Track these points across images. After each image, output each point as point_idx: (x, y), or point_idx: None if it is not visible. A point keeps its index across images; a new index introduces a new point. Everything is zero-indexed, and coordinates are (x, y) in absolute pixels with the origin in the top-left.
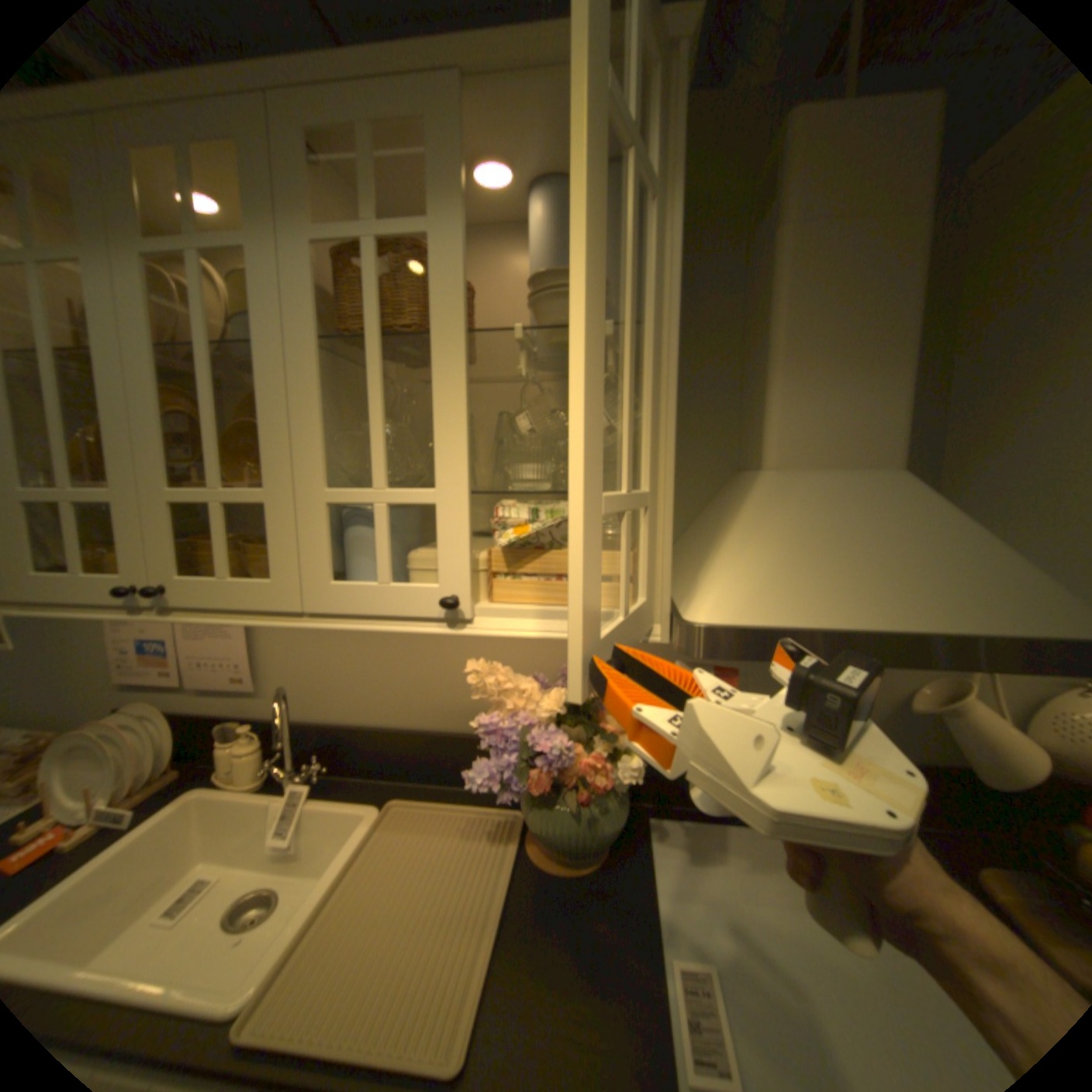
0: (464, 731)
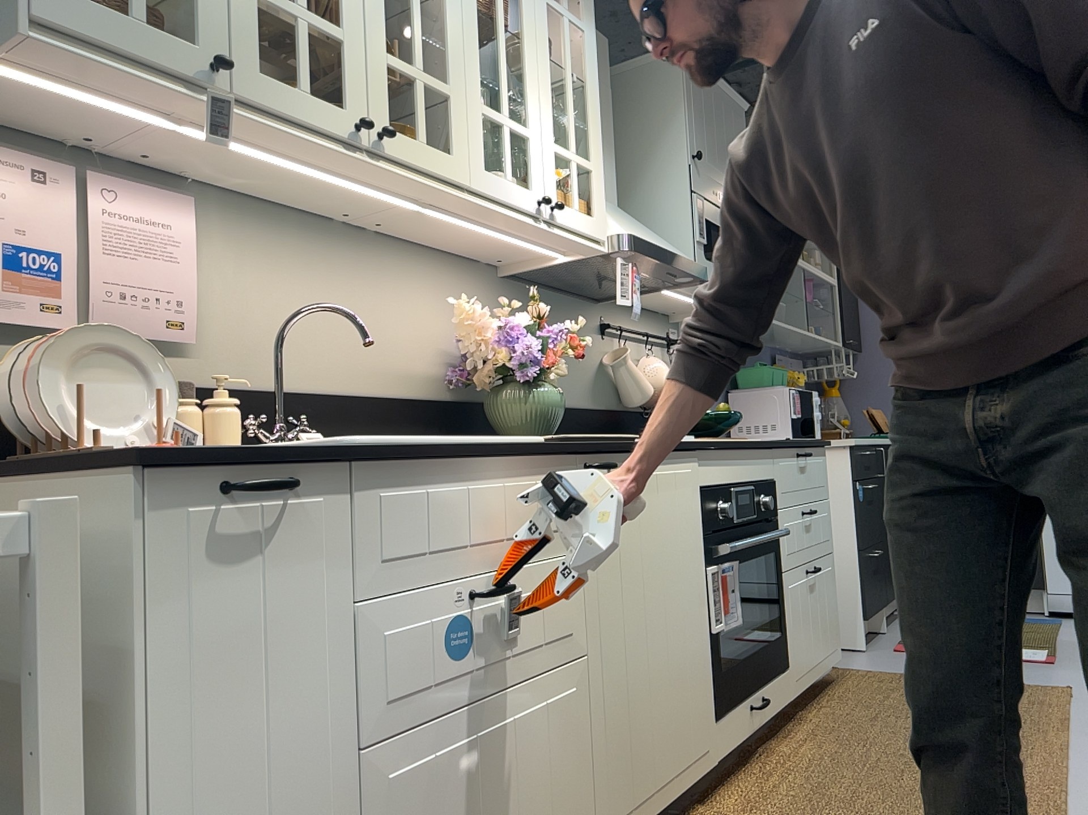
0: (401, 395)
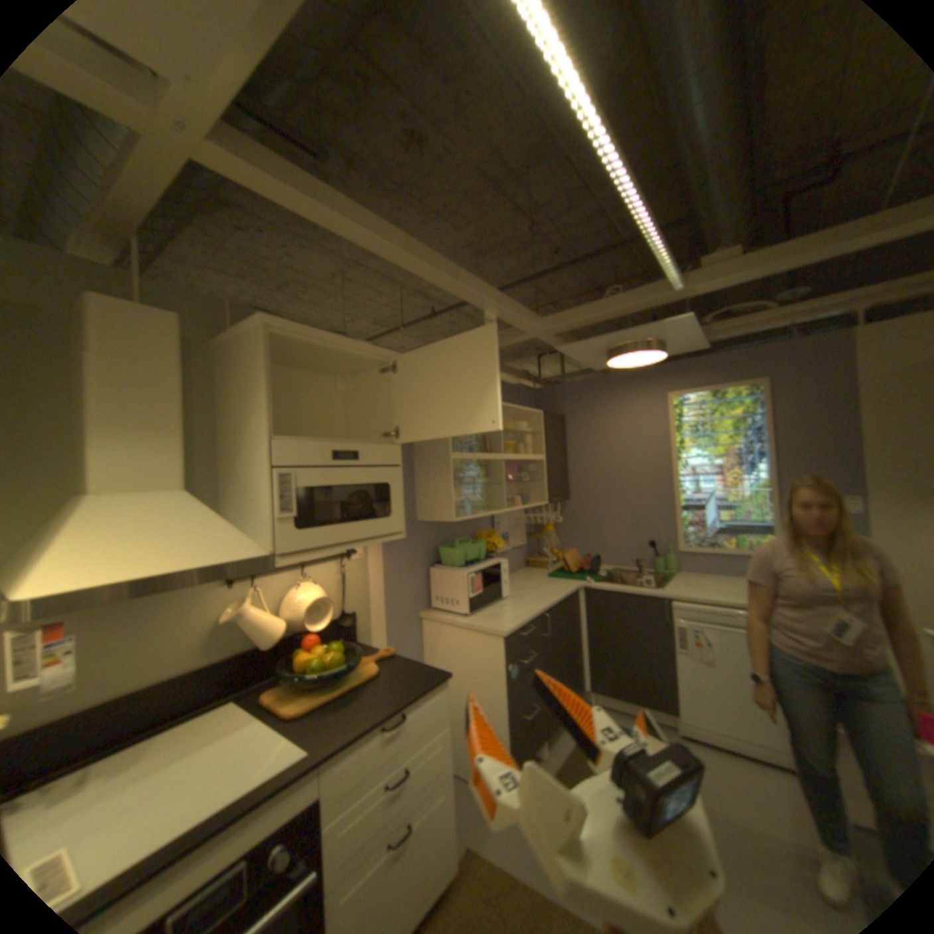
0: None
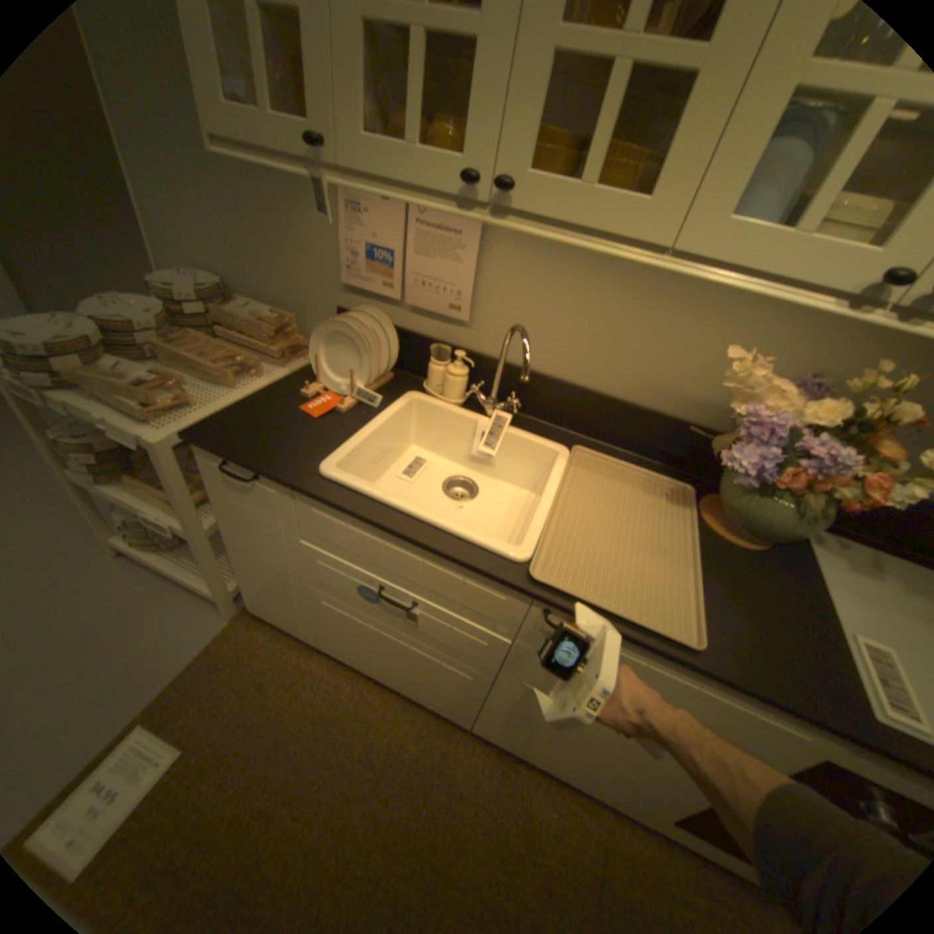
0: (657, 408)
